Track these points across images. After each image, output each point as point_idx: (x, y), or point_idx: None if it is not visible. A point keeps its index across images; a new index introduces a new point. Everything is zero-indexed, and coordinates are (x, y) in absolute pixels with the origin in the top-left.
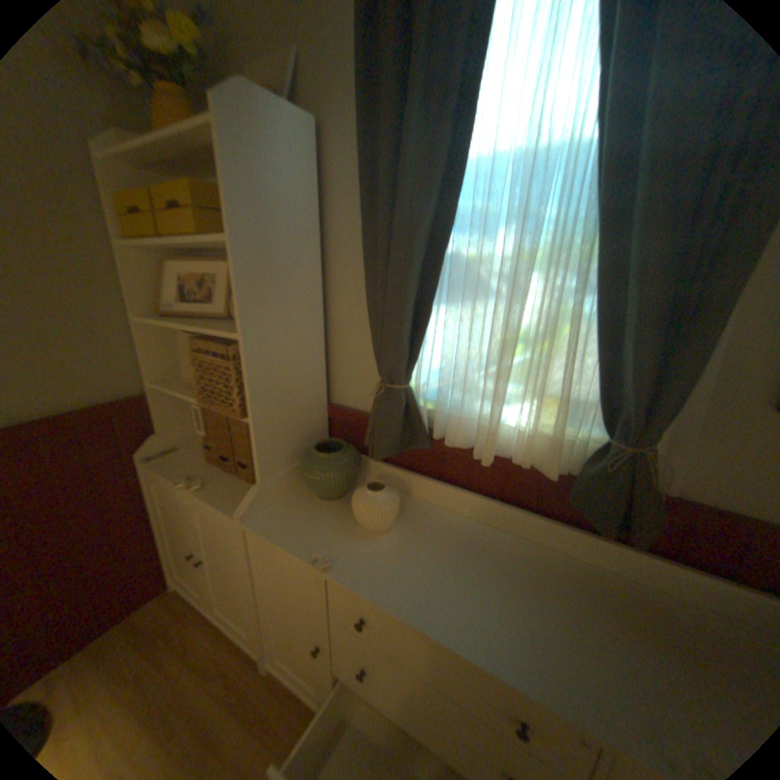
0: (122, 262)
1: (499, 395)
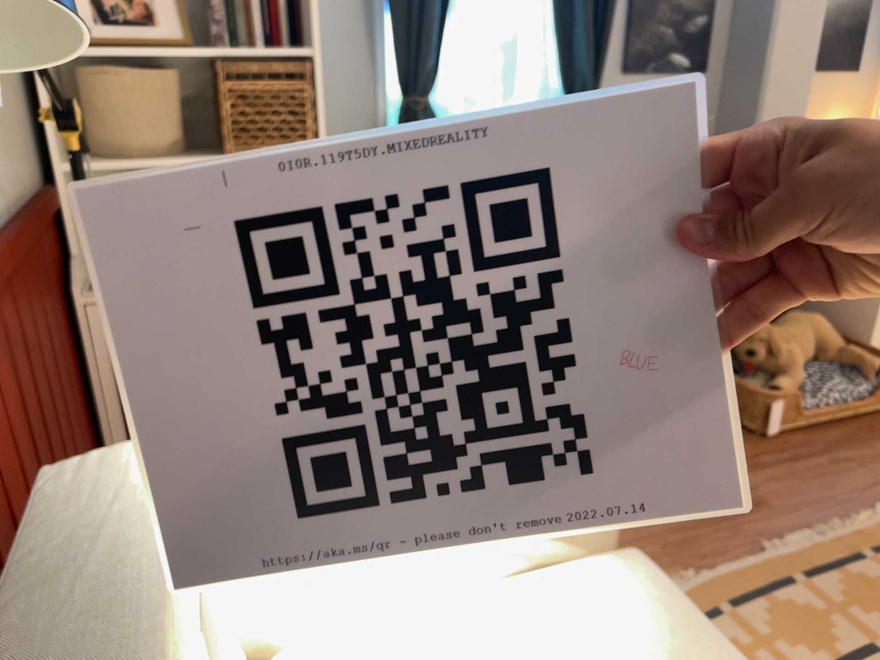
0: None
1: (510, 88)
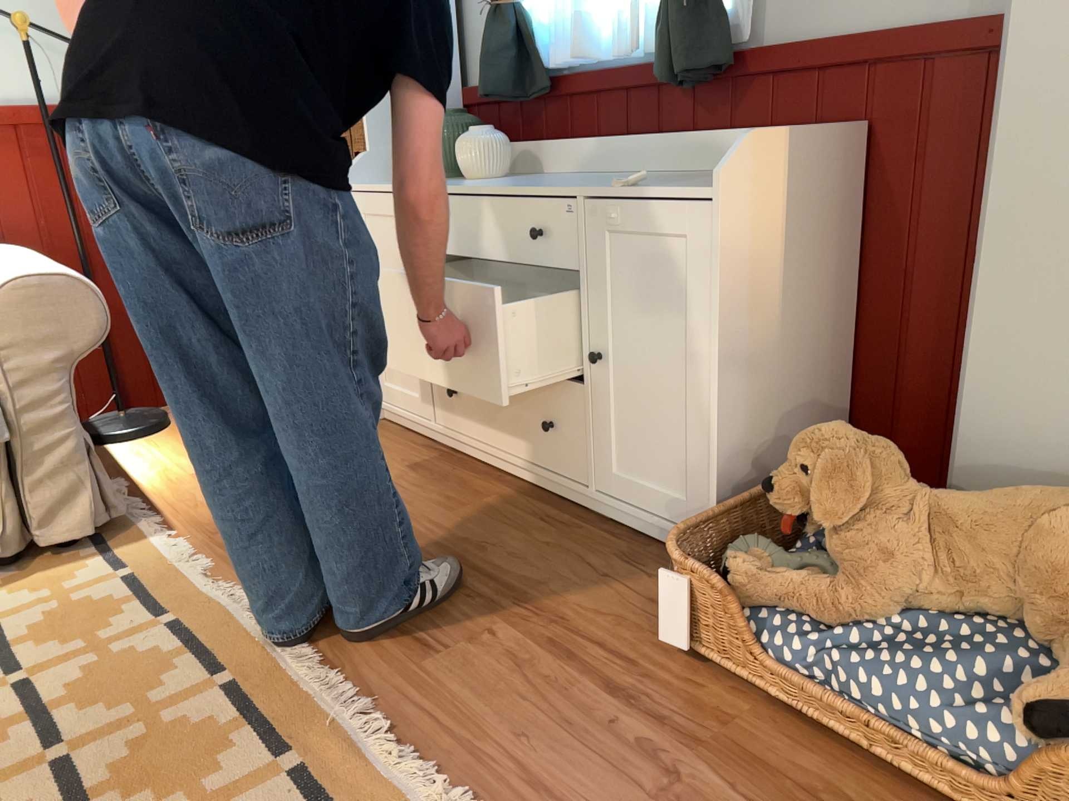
0: None
1: None
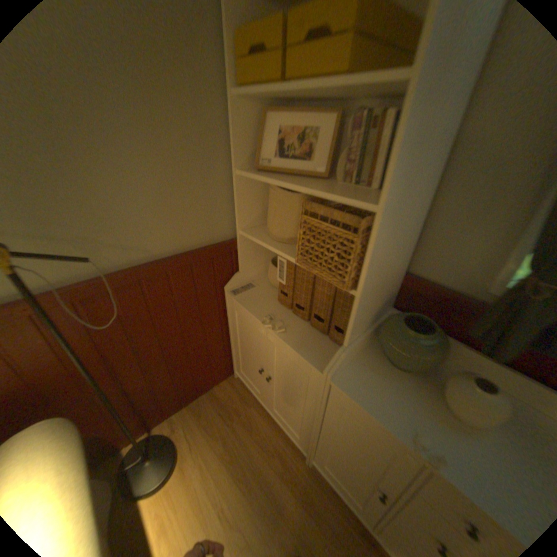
0: (235, 114)
1: None
